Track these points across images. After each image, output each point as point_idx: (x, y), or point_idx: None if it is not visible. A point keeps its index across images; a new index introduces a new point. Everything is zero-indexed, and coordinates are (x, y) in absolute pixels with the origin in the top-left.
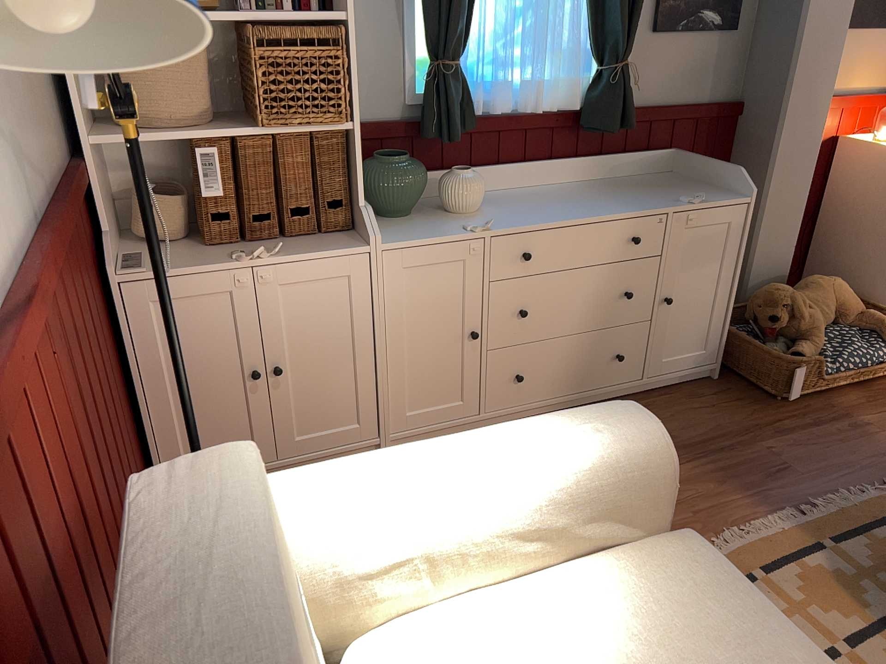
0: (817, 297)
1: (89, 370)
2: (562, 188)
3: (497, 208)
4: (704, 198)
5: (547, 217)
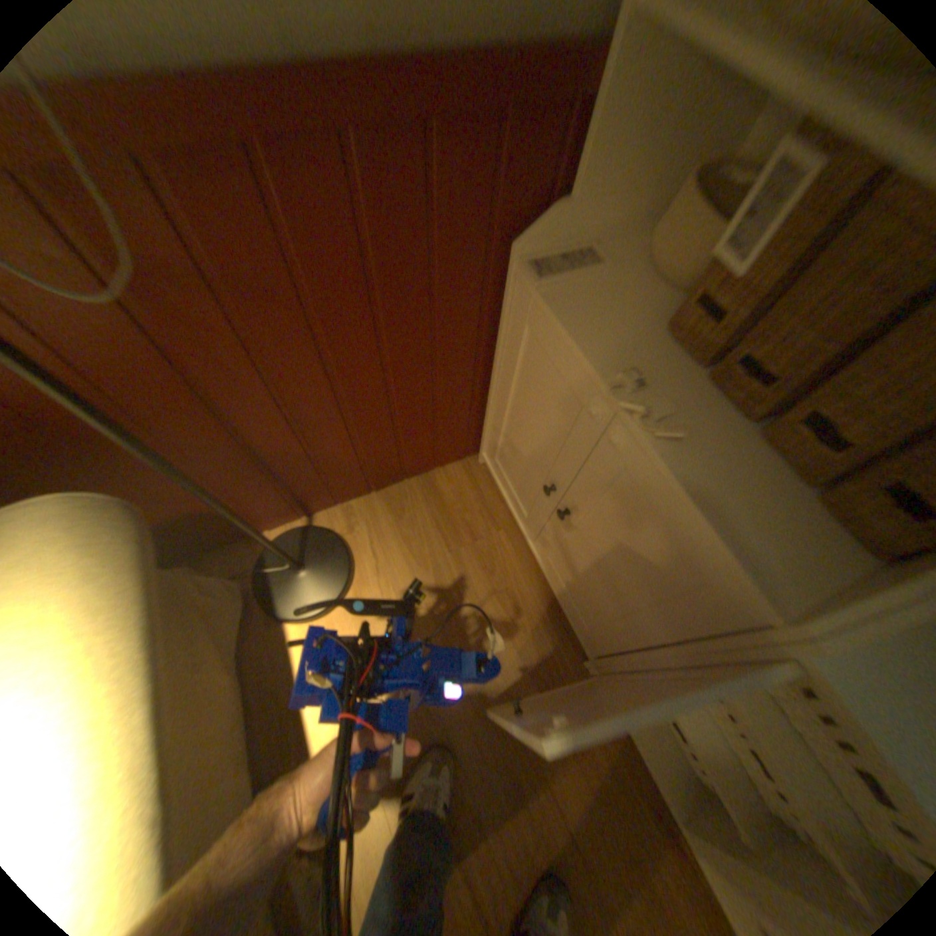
0: None
1: (297, 327)
2: None
3: None
4: None
5: None
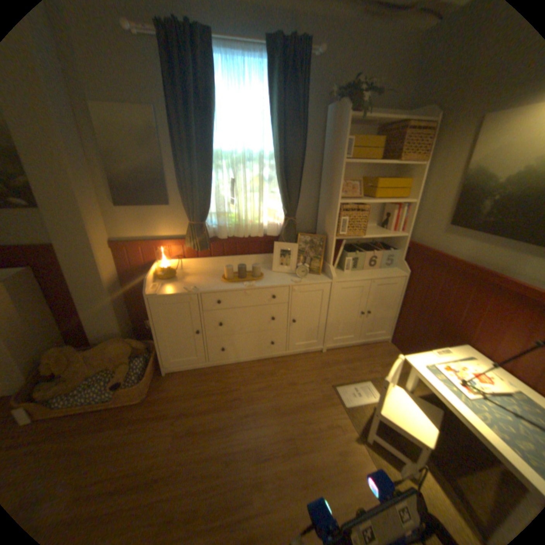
0: (90, 355)
1: None
2: None
3: None
4: None
5: None
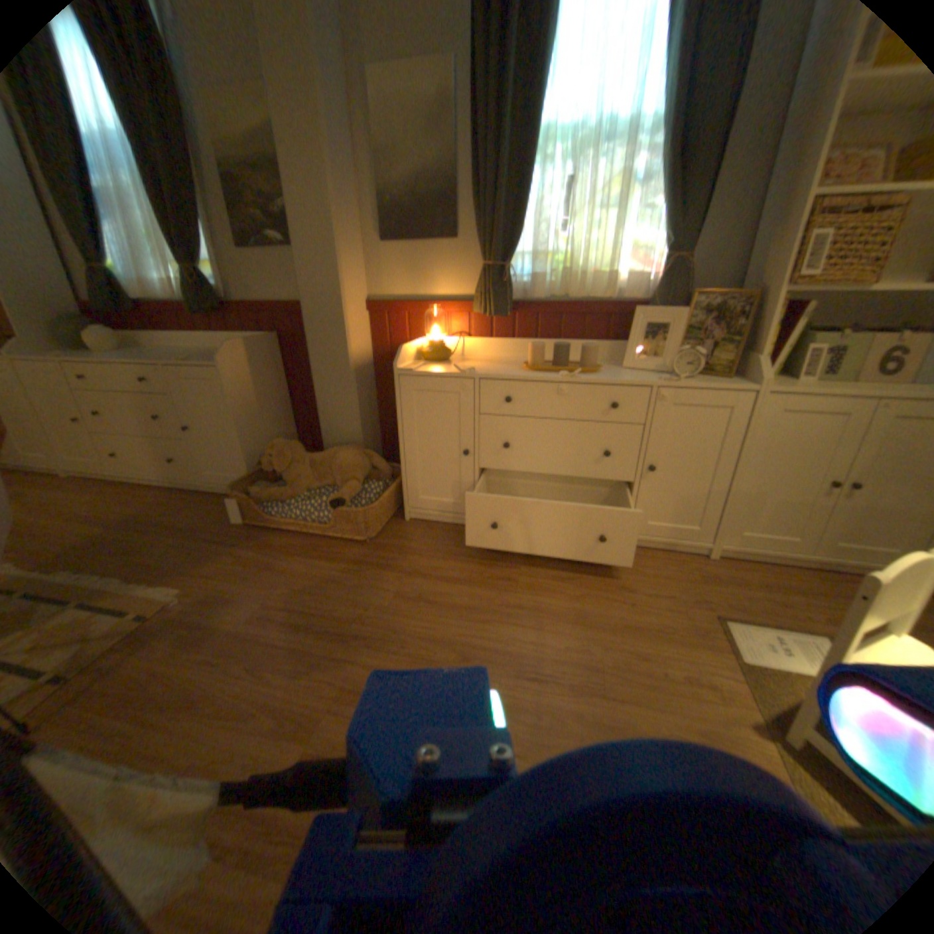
0: (320, 459)
1: None
2: (188, 350)
3: (114, 353)
4: (182, 358)
5: (103, 357)
